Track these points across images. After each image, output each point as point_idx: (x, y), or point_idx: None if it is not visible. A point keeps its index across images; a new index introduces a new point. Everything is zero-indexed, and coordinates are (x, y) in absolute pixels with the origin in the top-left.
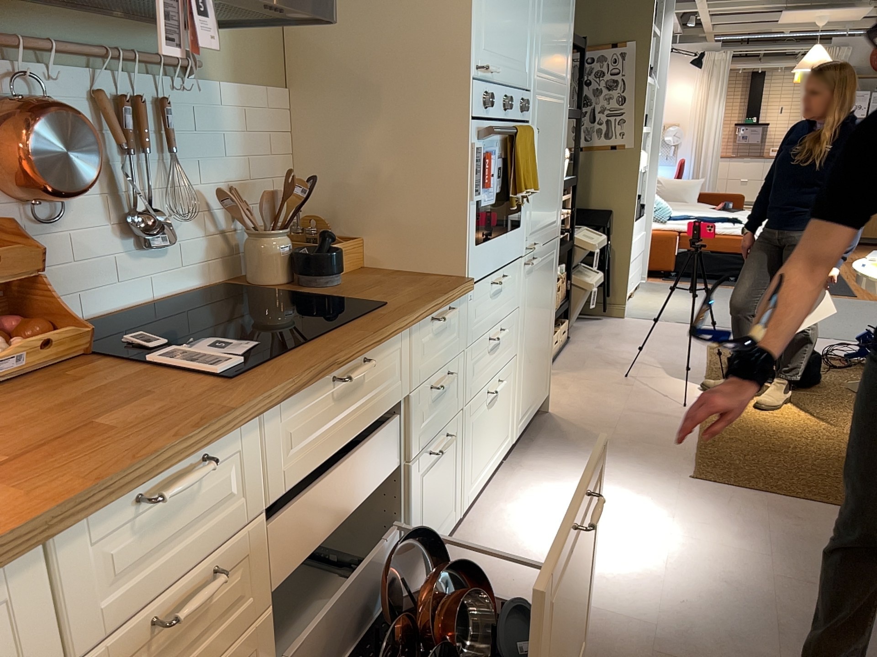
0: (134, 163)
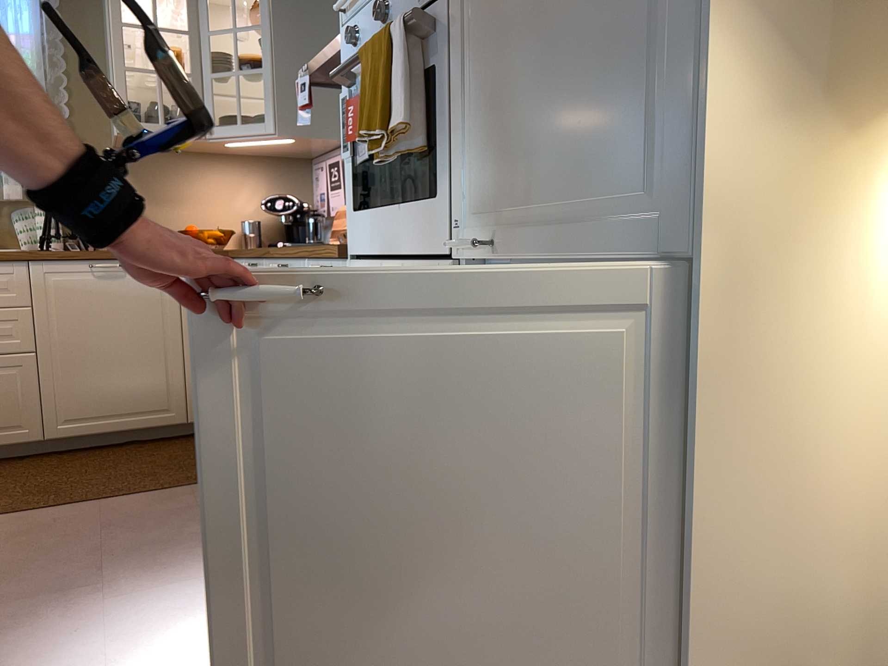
0: None
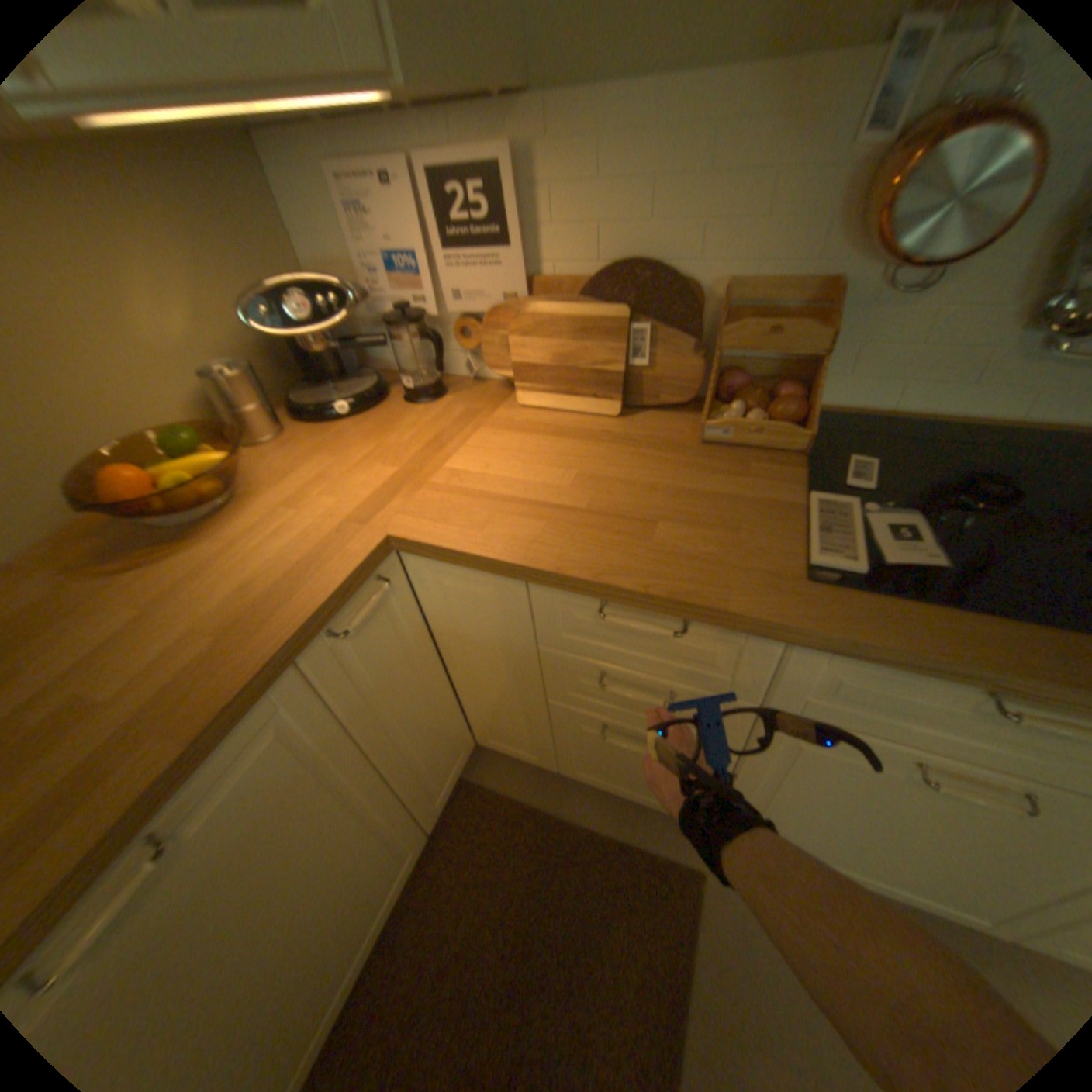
0: None
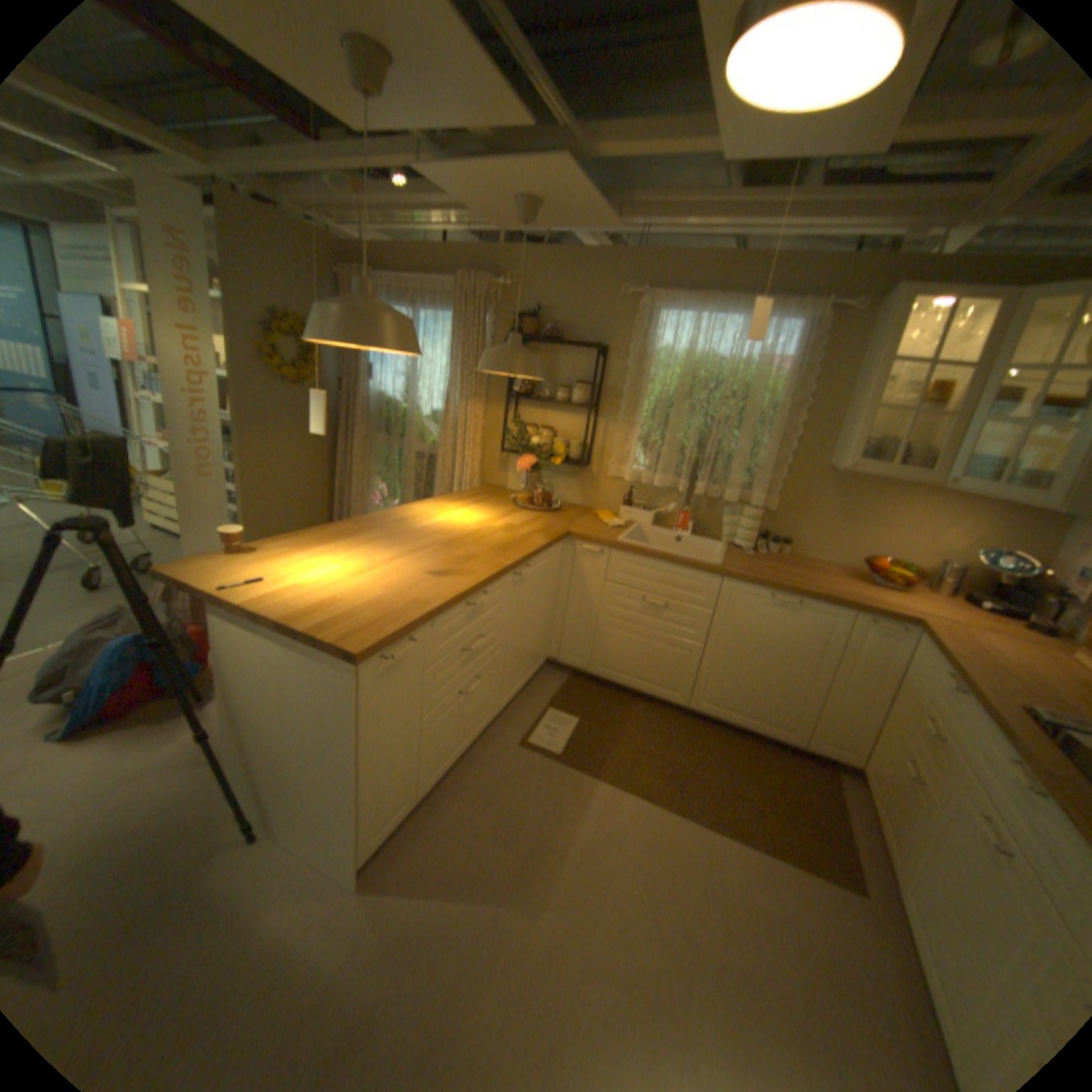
0: None
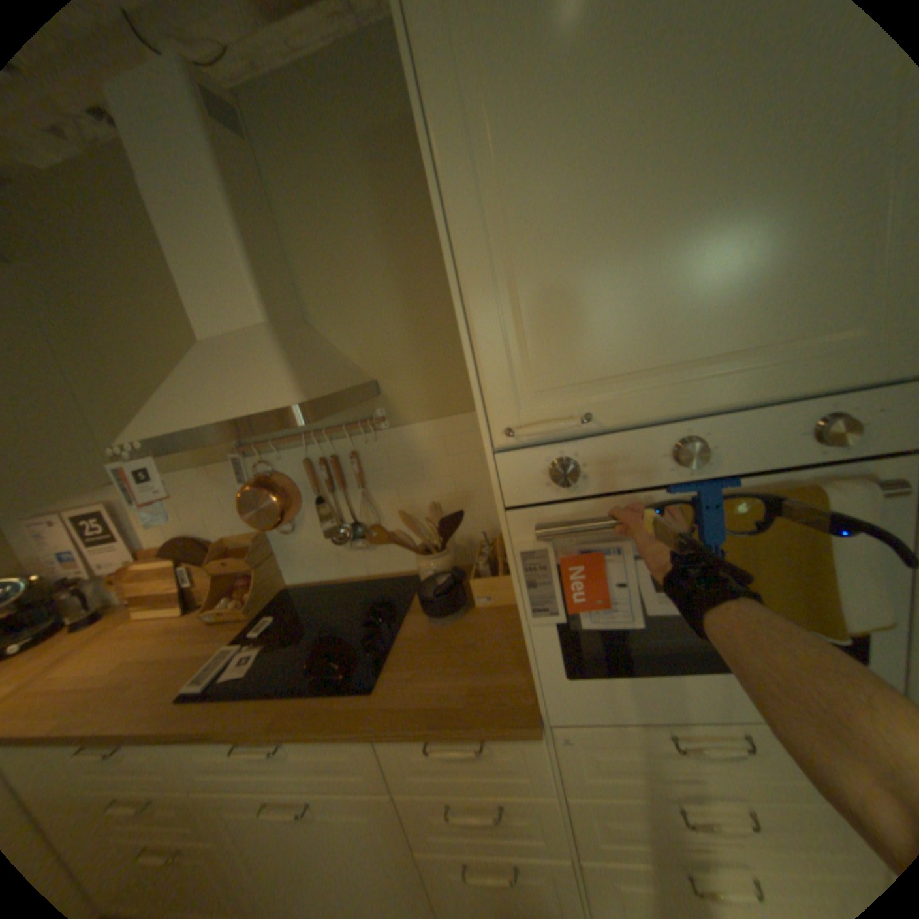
0: (338, 494)
